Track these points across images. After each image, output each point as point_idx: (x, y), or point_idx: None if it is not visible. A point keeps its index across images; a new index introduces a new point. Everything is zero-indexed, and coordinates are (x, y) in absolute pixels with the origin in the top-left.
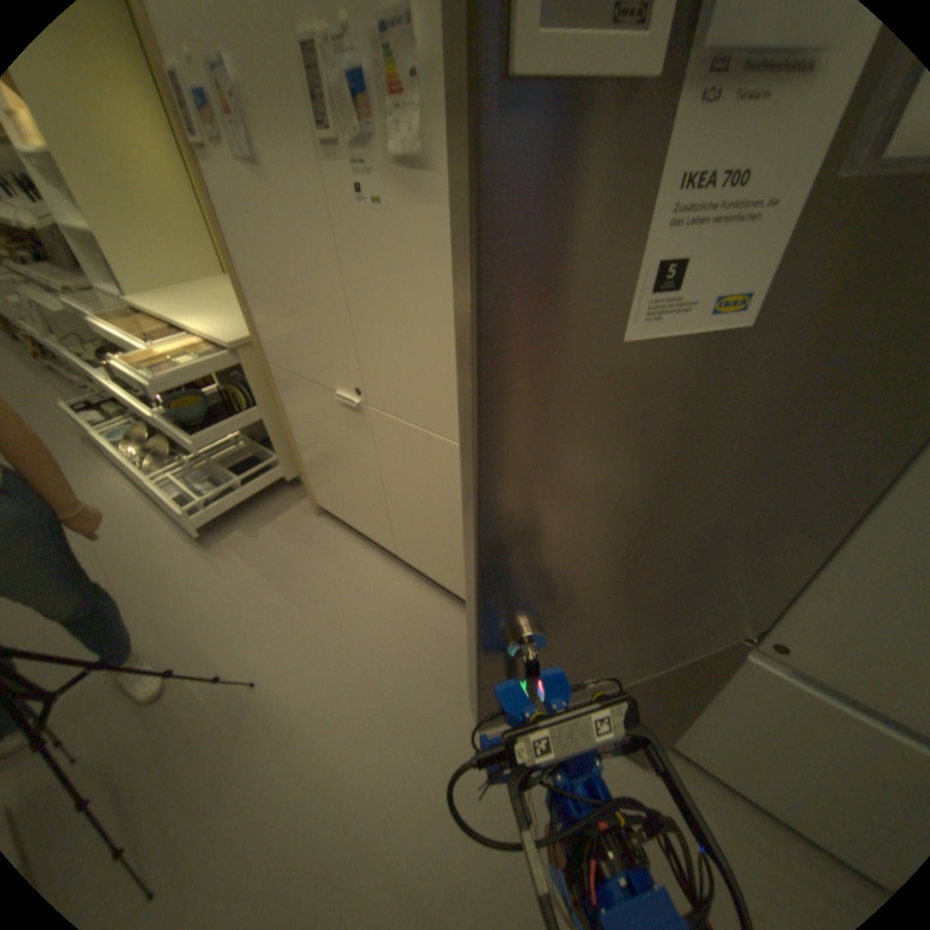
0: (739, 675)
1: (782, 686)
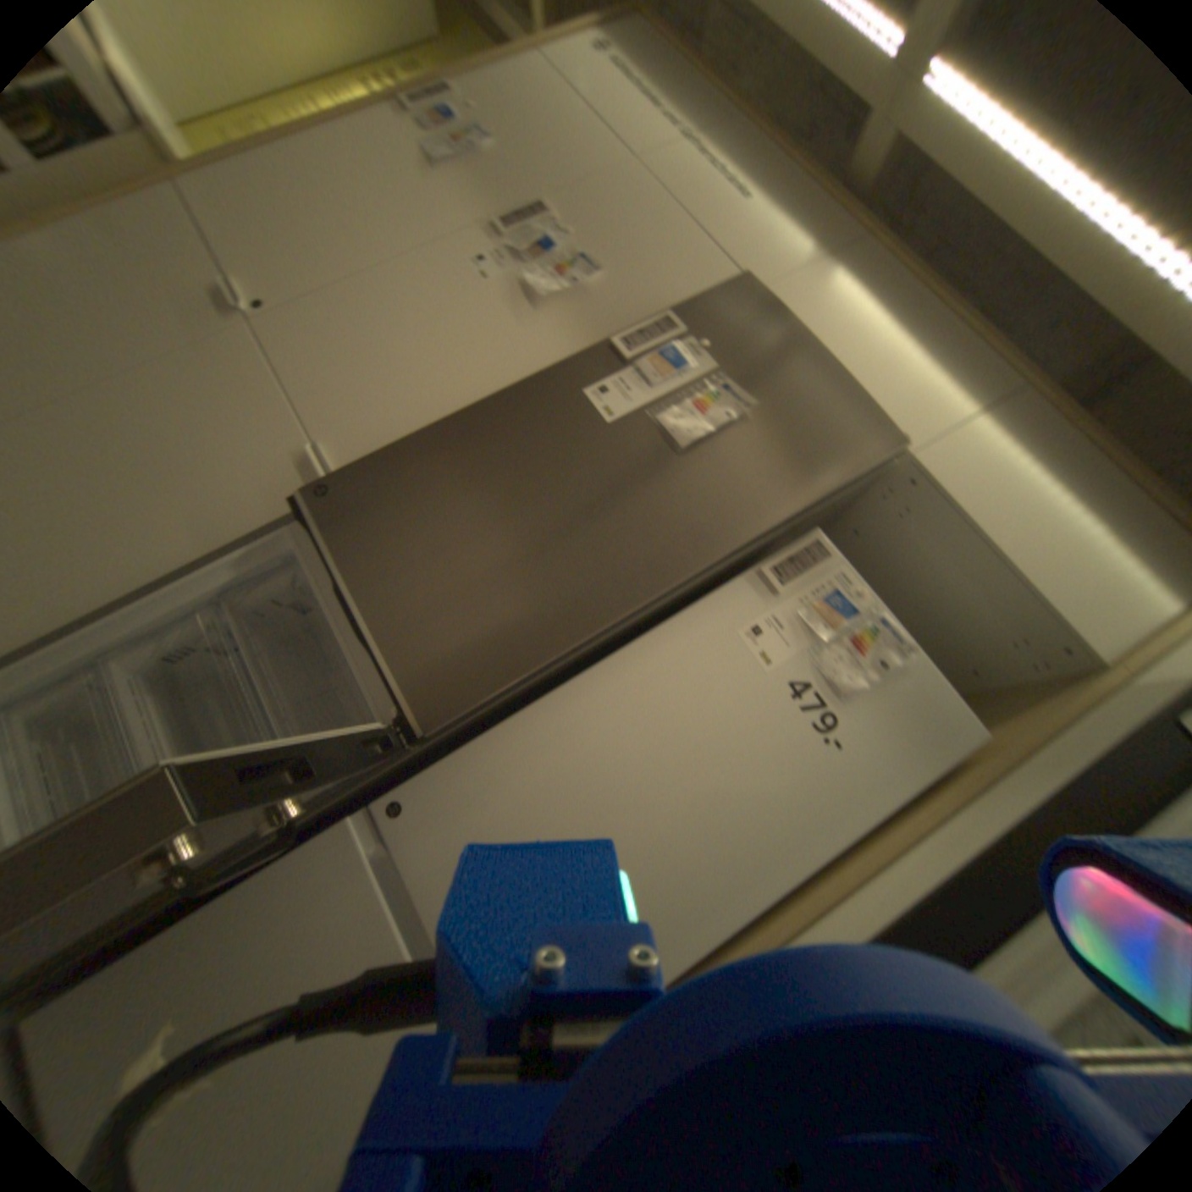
0: (307, 854)
1: (347, 875)
